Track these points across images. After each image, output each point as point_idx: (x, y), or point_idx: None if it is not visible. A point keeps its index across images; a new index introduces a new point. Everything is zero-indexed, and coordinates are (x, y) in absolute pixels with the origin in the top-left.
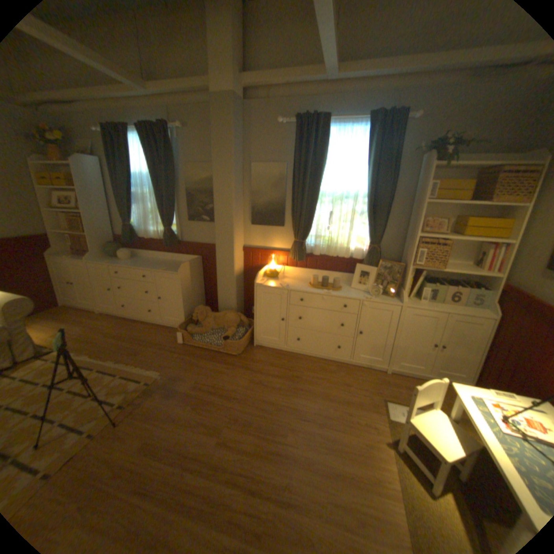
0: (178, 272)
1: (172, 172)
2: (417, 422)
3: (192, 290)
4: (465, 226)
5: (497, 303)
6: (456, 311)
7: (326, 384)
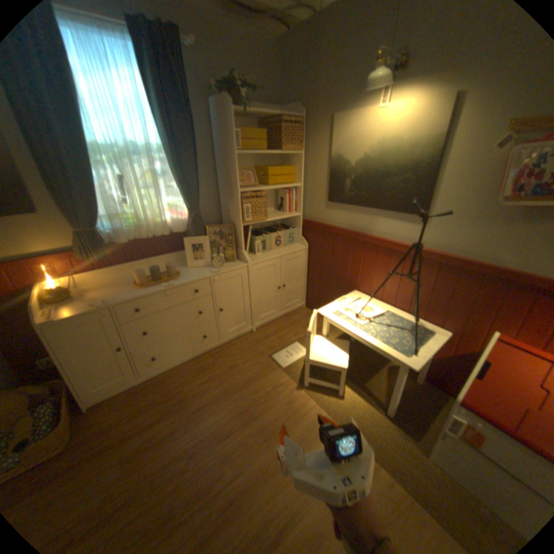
0: None
1: None
2: (312, 357)
3: None
4: (267, 177)
5: (301, 237)
6: (283, 253)
7: (214, 382)
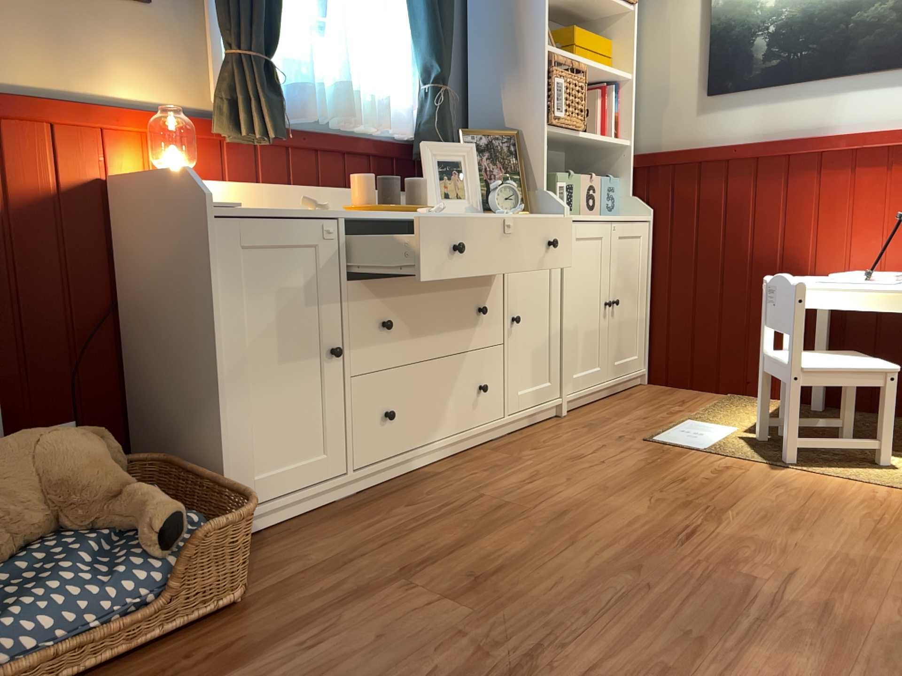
0: None
1: None
2: (803, 364)
3: None
4: (572, 46)
5: (632, 195)
6: (613, 216)
7: (553, 478)
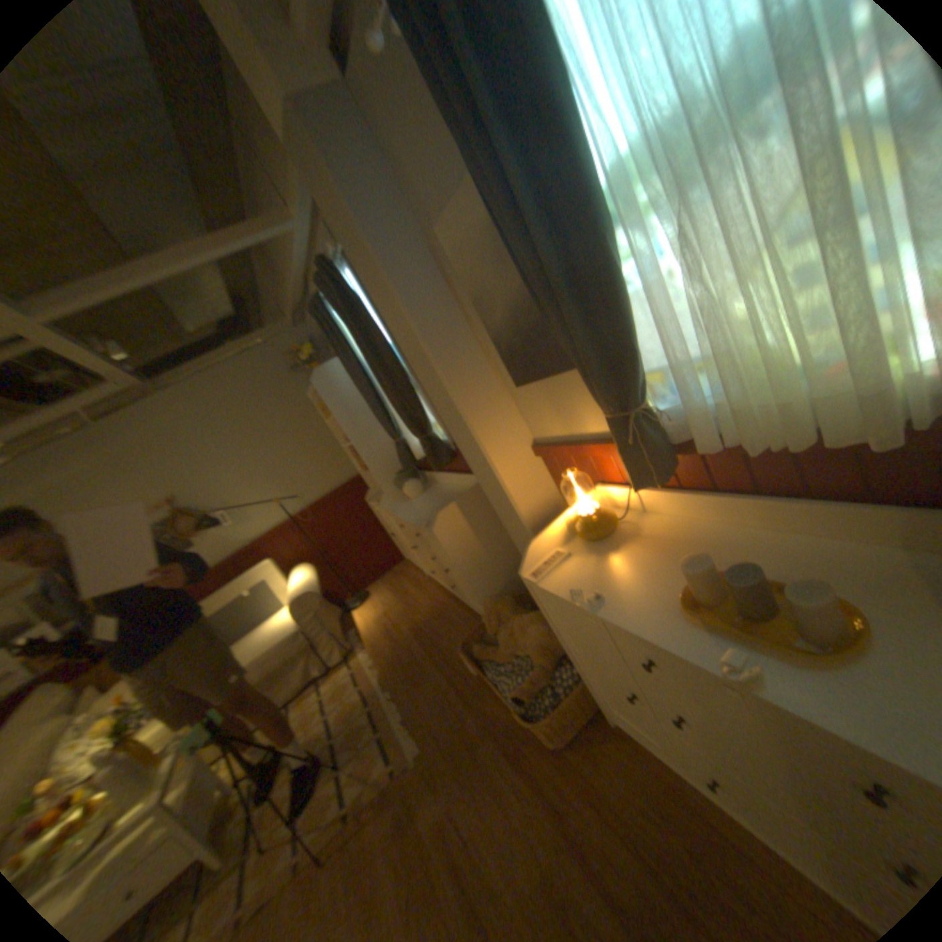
0: (439, 529)
1: (377, 336)
2: None
3: (487, 552)
4: None
5: None
6: None
7: None
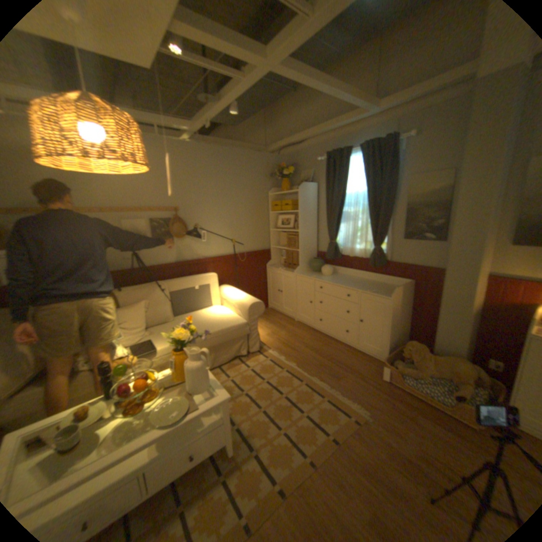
0: (391, 296)
1: (395, 185)
2: None
3: (401, 318)
4: None
5: None
6: None
7: None
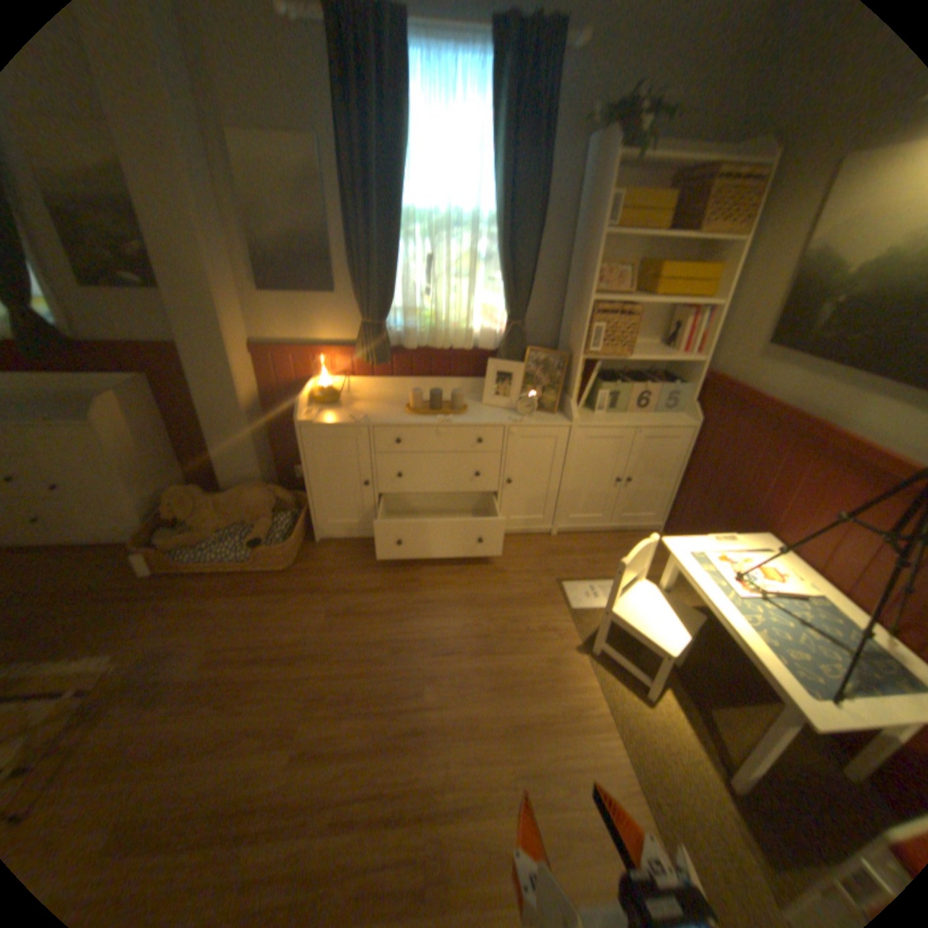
0: (87, 420)
1: None
2: (621, 610)
3: (140, 455)
4: (657, 280)
5: (694, 402)
6: (645, 423)
7: (463, 580)
